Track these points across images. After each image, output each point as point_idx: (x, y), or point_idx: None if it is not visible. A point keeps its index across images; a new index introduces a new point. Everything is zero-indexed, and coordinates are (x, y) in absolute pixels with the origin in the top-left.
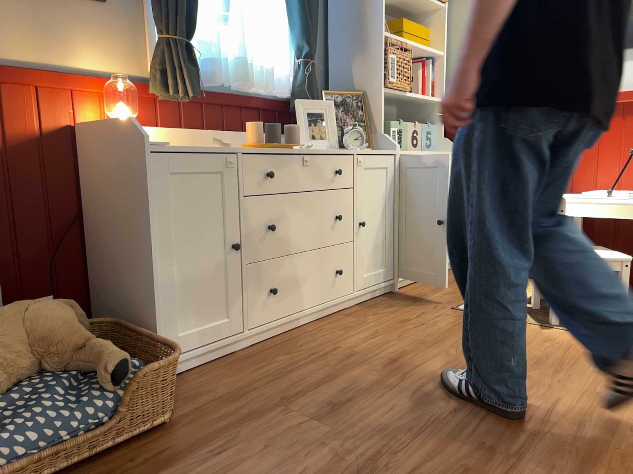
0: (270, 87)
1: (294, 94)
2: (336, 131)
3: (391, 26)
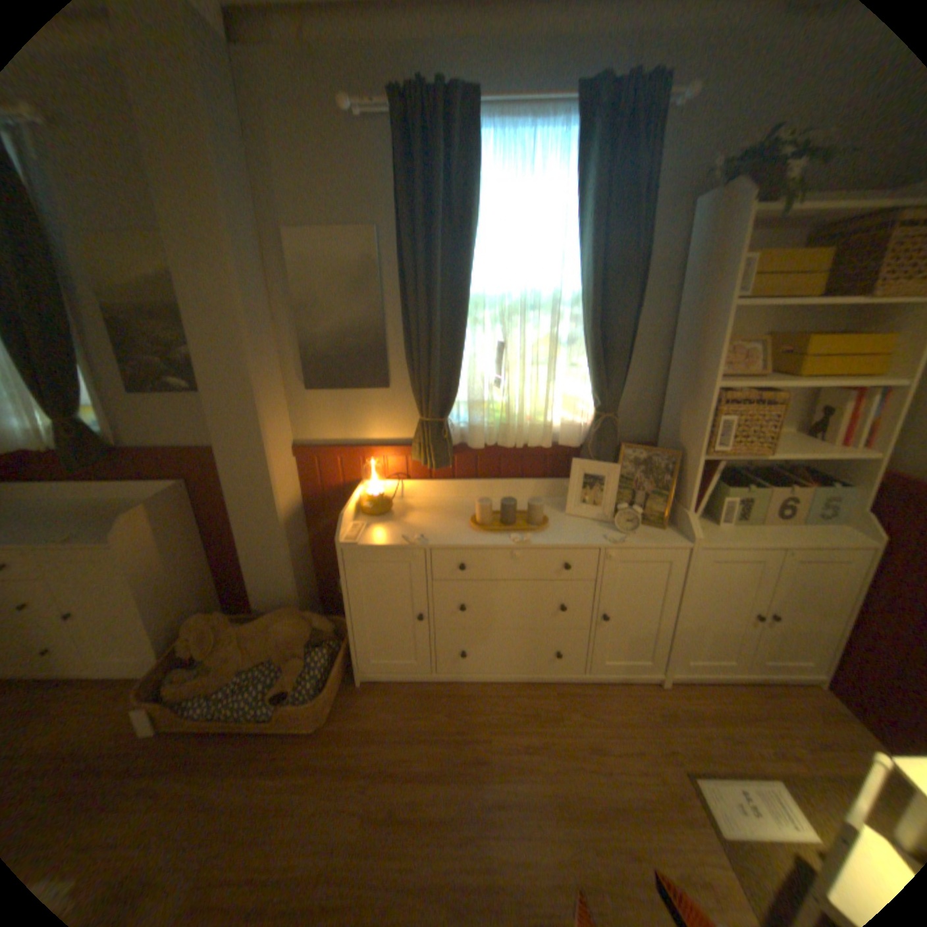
0: (543, 445)
1: (585, 444)
2: (614, 502)
3: (793, 340)
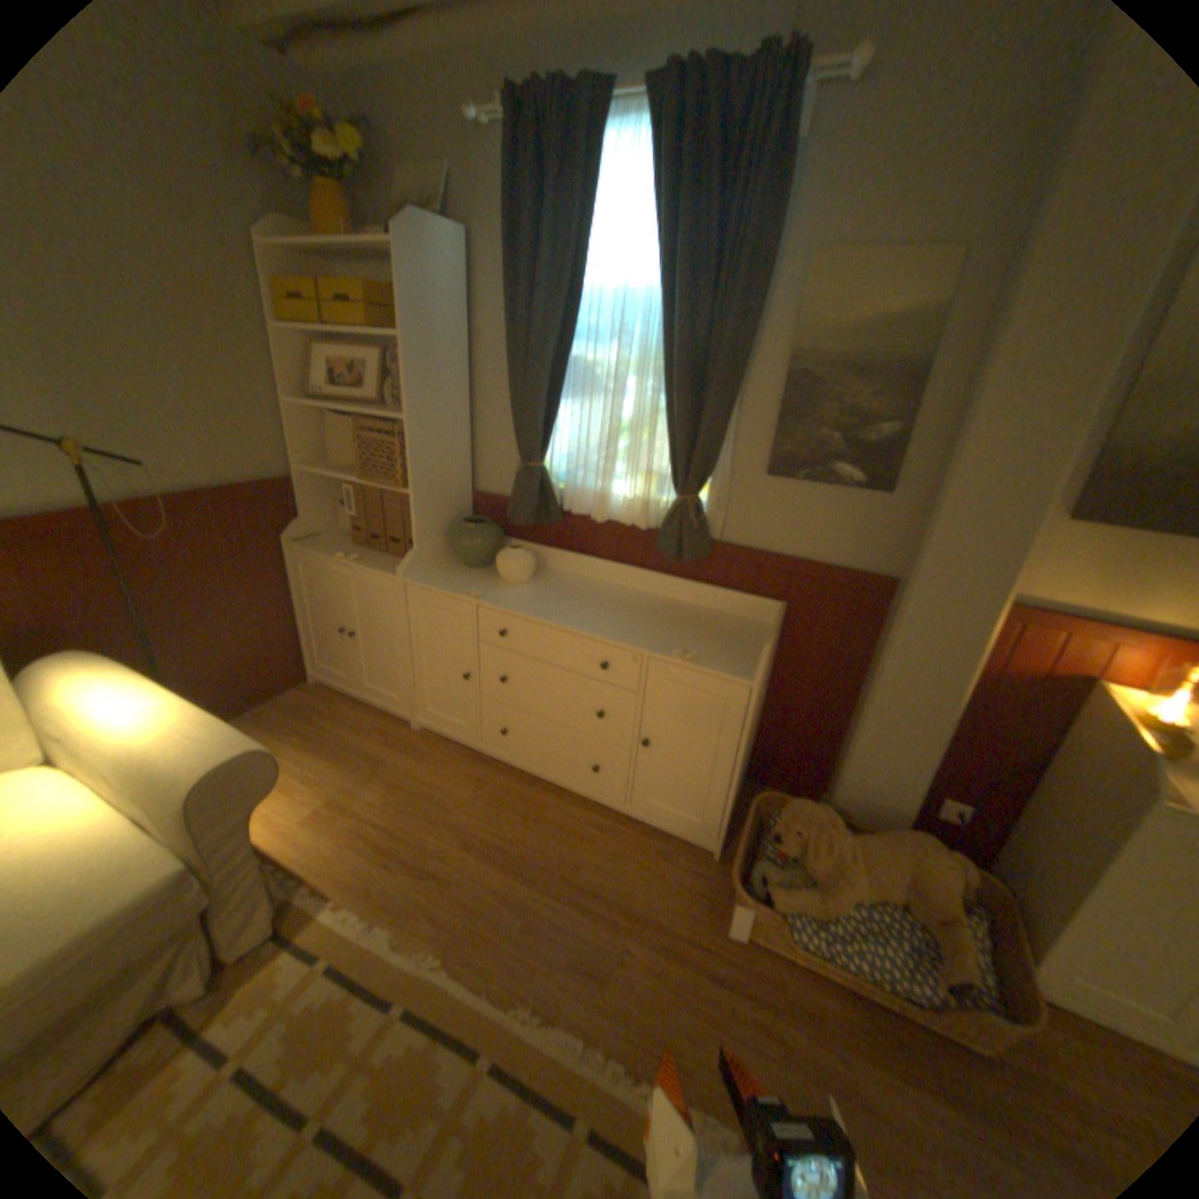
0: None
1: None
2: None
3: None
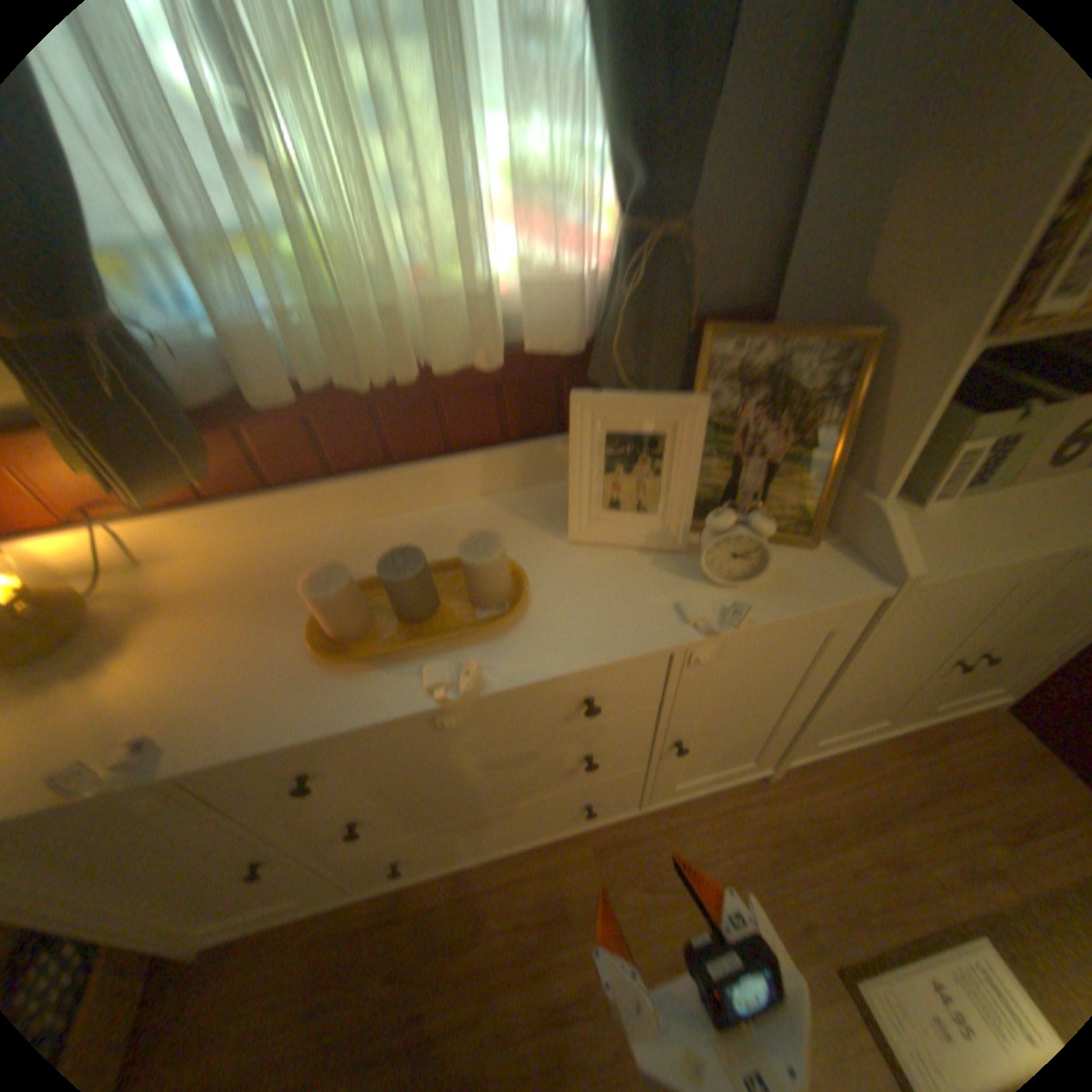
0: (482, 356)
1: (602, 336)
2: (694, 500)
3: None
